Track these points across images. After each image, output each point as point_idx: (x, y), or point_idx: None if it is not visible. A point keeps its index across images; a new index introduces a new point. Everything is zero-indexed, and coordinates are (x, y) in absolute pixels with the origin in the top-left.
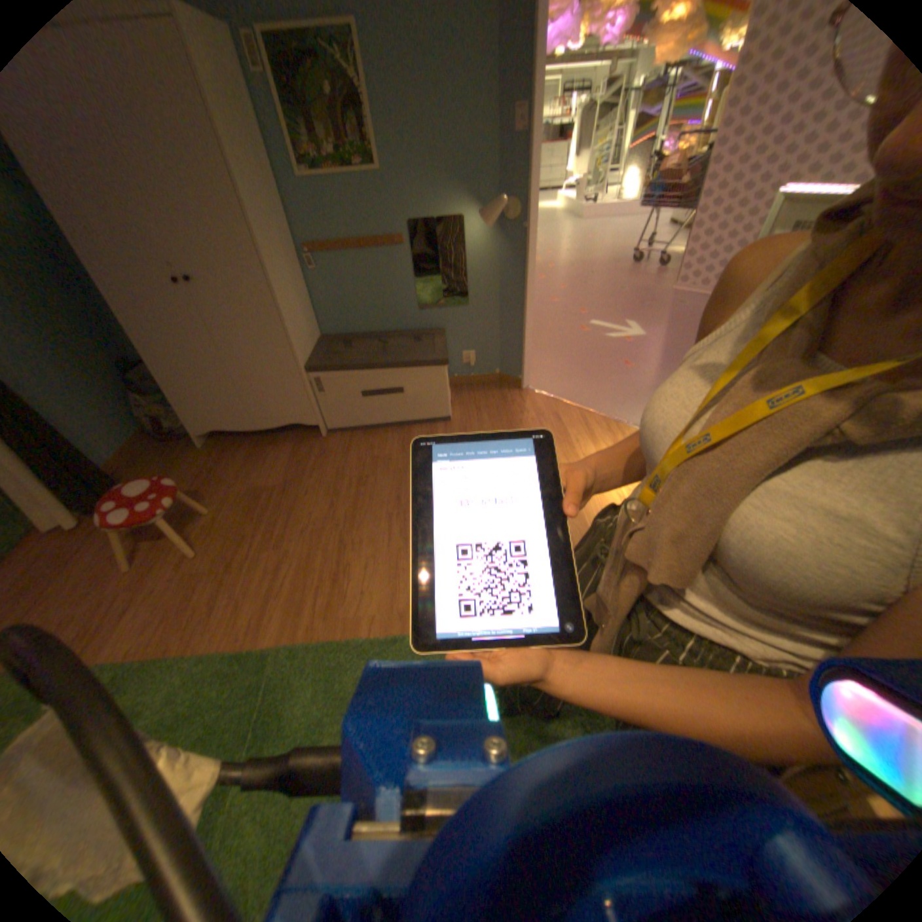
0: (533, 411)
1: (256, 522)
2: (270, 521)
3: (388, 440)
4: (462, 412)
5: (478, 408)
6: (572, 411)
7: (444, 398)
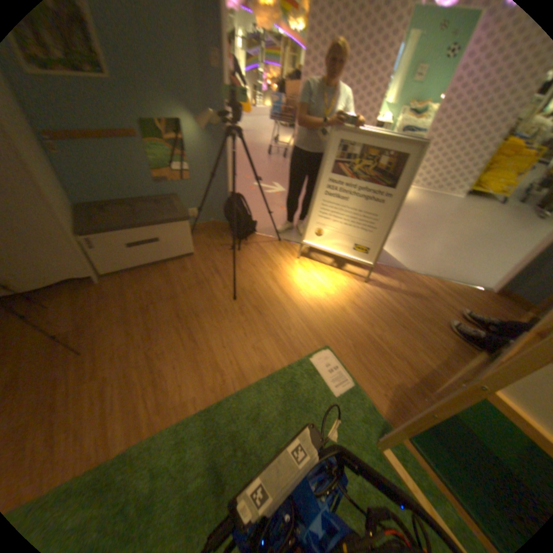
0: (244, 243)
1: (66, 364)
2: (80, 359)
3: (155, 278)
4: (200, 250)
5: (210, 246)
6: (266, 240)
7: (189, 243)
